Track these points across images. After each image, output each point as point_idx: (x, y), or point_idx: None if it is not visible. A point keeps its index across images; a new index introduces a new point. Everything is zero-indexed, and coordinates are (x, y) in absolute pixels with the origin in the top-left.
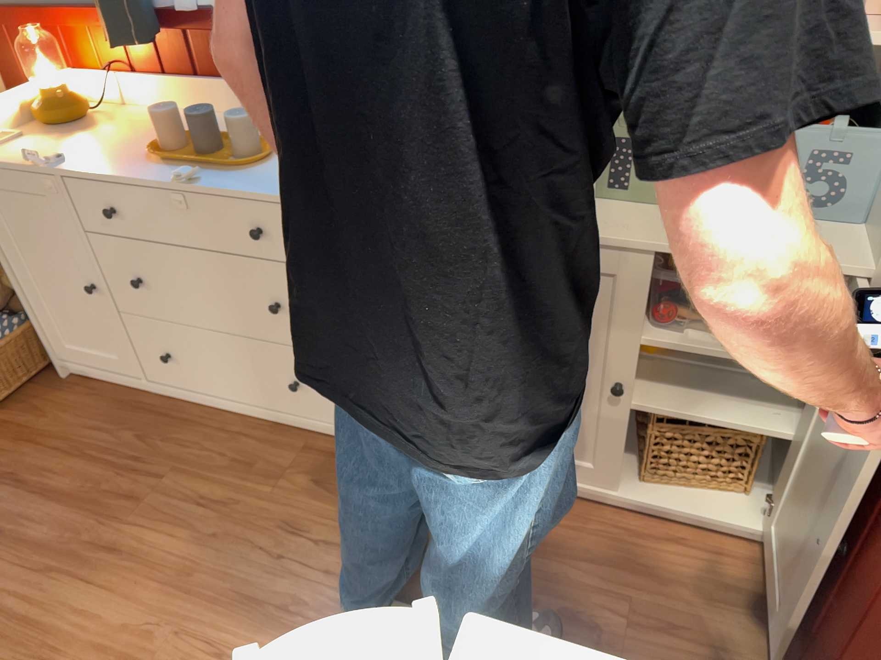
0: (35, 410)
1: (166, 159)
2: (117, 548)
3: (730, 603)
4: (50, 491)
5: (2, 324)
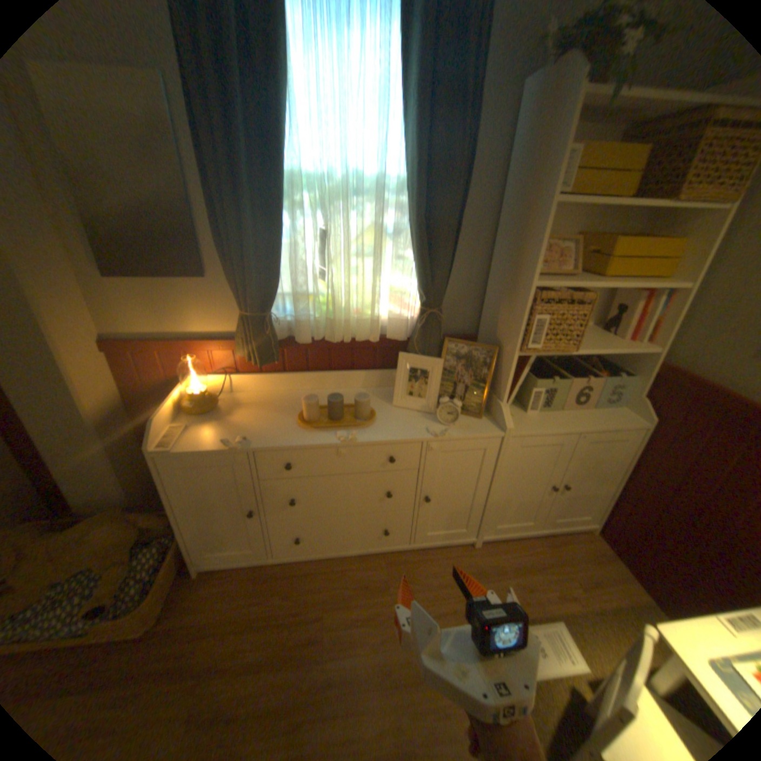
0: (184, 614)
1: (316, 427)
2: (330, 688)
3: (605, 566)
4: (248, 672)
5: (139, 559)
